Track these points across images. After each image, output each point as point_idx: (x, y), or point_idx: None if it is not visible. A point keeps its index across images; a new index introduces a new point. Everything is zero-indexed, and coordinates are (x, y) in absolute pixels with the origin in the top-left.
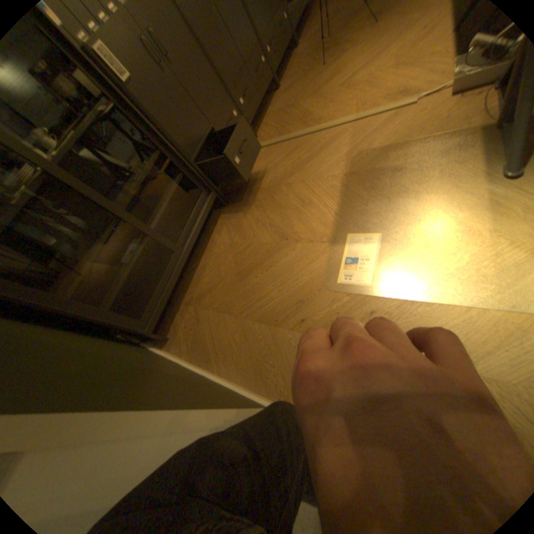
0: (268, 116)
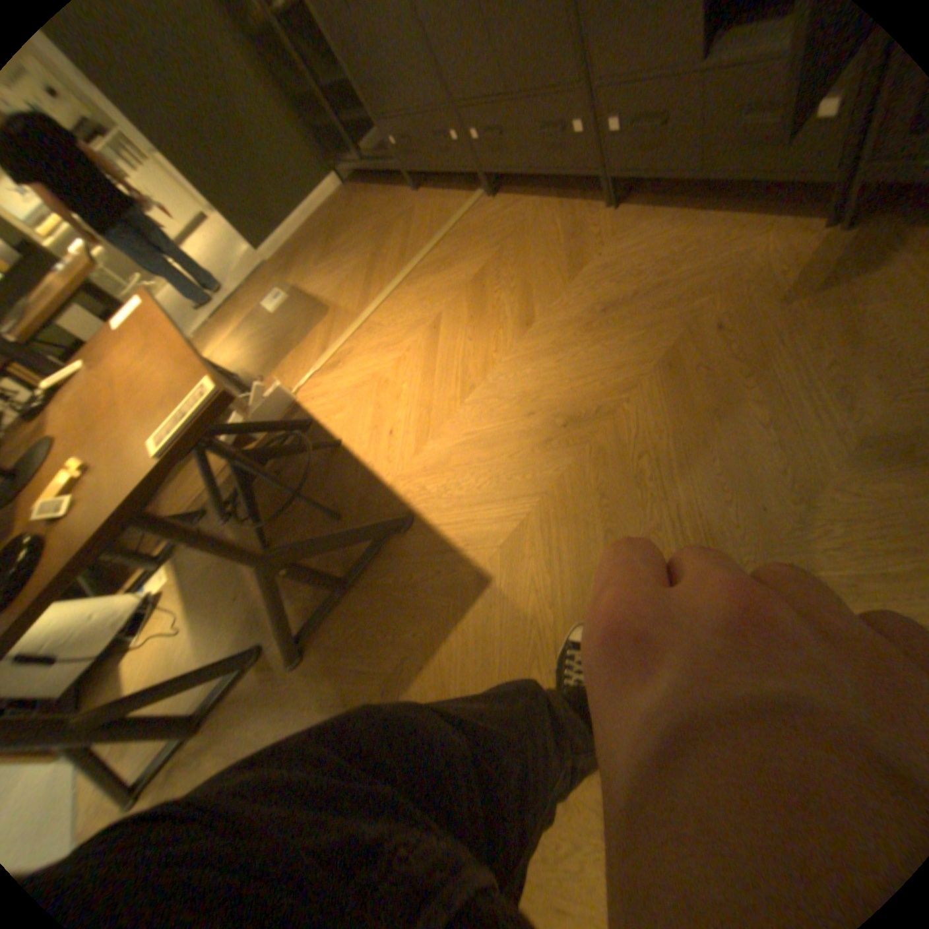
0: (525, 205)
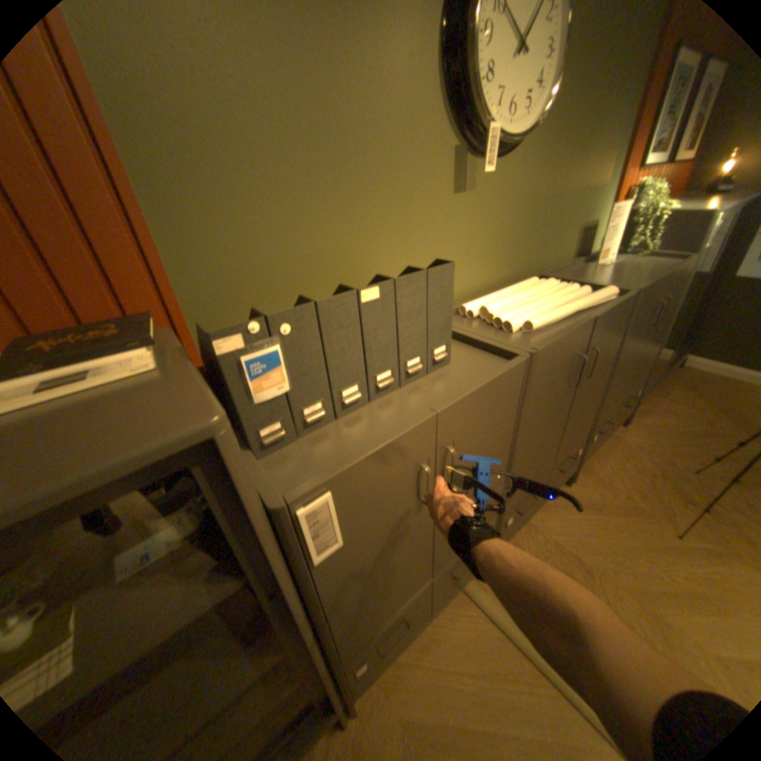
0: (529, 540)
